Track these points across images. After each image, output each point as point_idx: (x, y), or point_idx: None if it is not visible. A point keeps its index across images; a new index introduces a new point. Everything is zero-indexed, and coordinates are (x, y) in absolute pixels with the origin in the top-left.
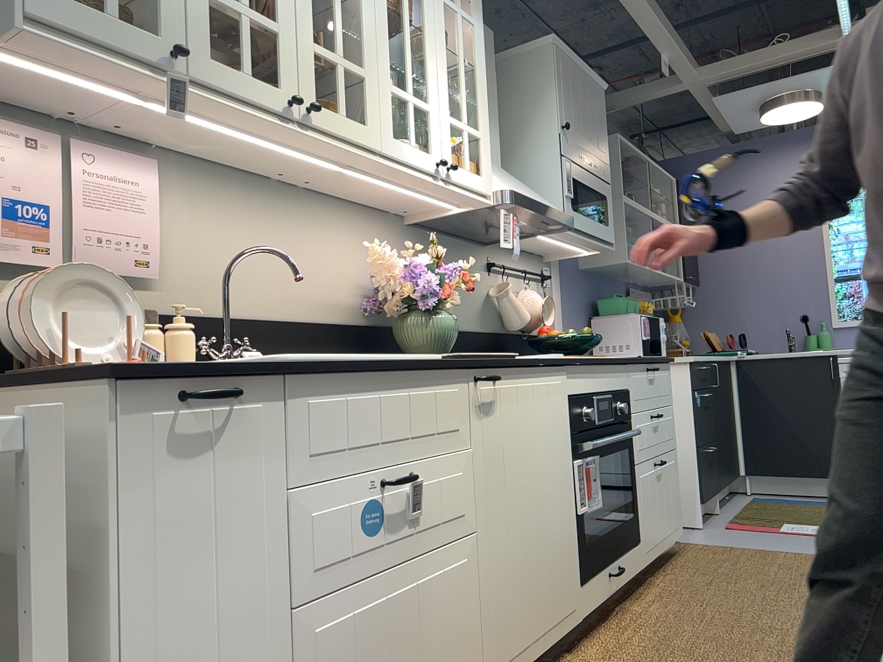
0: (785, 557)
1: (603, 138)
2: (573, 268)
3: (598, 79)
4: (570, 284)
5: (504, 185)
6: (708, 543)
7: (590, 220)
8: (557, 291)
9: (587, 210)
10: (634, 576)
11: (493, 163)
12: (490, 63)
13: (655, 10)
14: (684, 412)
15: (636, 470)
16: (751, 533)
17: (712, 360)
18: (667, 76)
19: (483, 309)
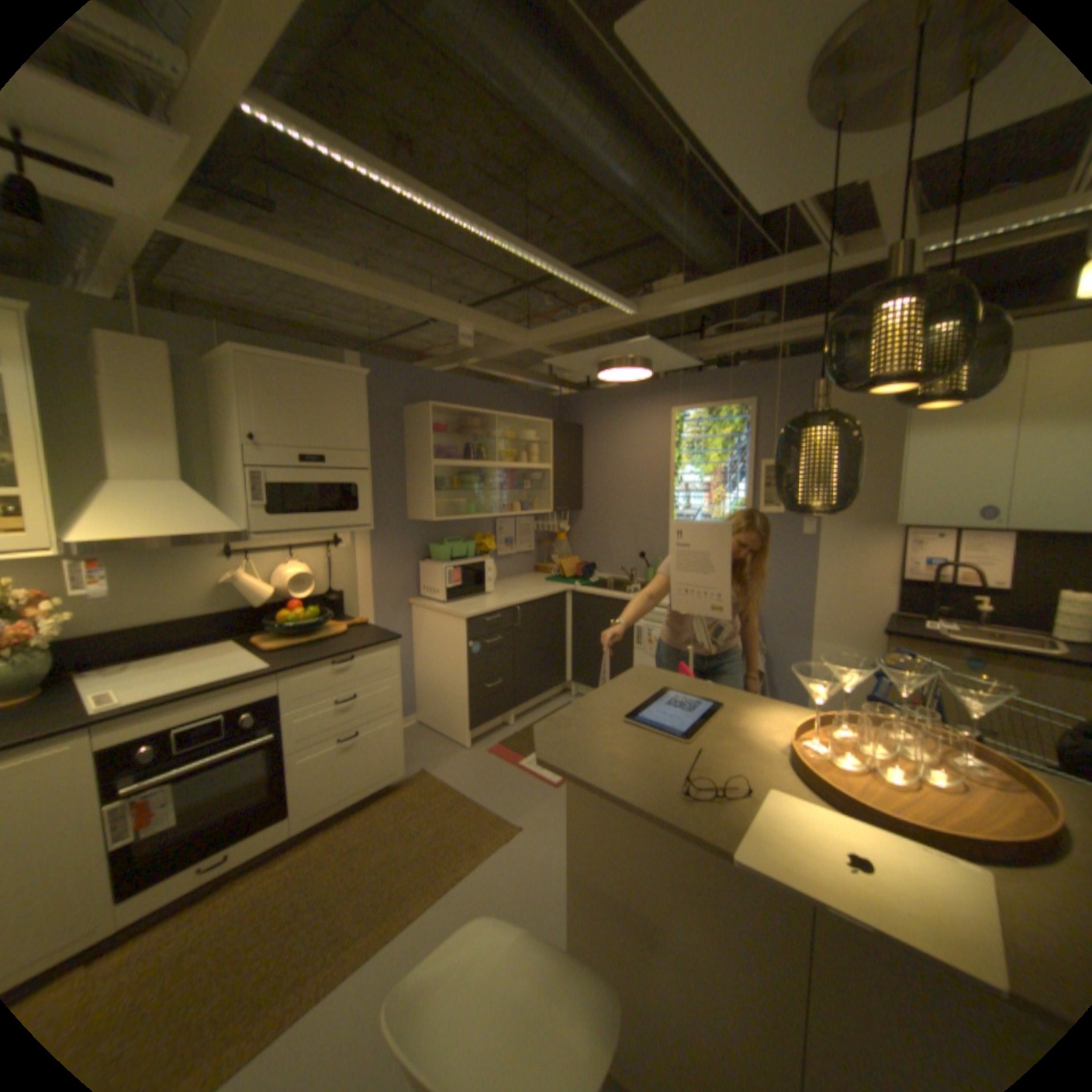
0: (461, 815)
1: (353, 426)
2: (394, 521)
3: (344, 367)
4: (385, 537)
5: (80, 531)
6: (441, 776)
7: (311, 514)
8: (361, 547)
9: (315, 503)
10: (265, 850)
11: (155, 480)
12: (154, 376)
13: (405, 292)
14: (461, 657)
15: (285, 761)
16: (493, 764)
17: (512, 605)
18: (470, 346)
19: (211, 593)
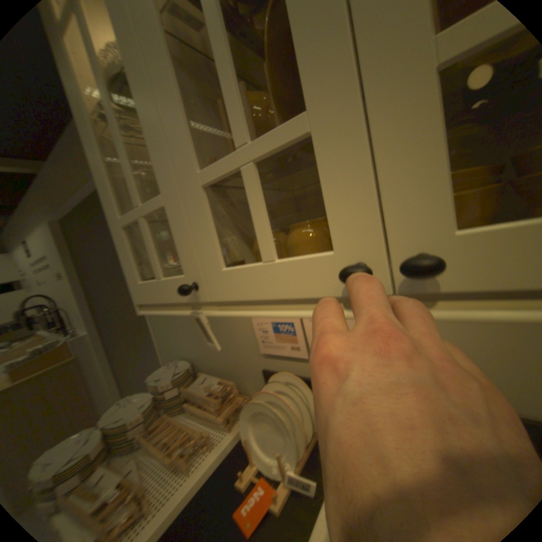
0: None
1: None
2: None
3: None
4: None
5: None
6: None
7: None
8: None
9: None
10: None
11: None
12: None
13: None
14: None
15: None
16: None
17: None
18: None
19: None
